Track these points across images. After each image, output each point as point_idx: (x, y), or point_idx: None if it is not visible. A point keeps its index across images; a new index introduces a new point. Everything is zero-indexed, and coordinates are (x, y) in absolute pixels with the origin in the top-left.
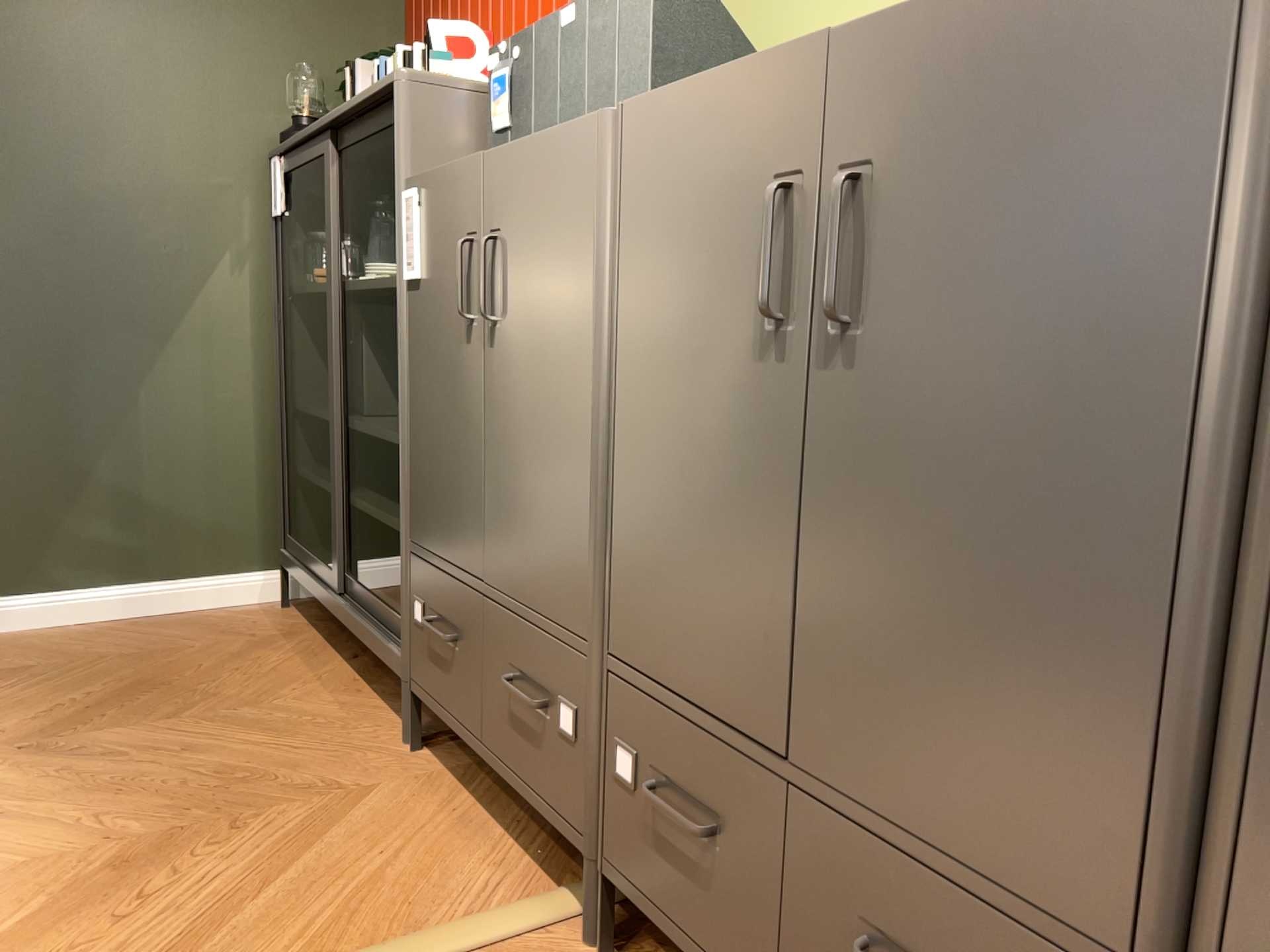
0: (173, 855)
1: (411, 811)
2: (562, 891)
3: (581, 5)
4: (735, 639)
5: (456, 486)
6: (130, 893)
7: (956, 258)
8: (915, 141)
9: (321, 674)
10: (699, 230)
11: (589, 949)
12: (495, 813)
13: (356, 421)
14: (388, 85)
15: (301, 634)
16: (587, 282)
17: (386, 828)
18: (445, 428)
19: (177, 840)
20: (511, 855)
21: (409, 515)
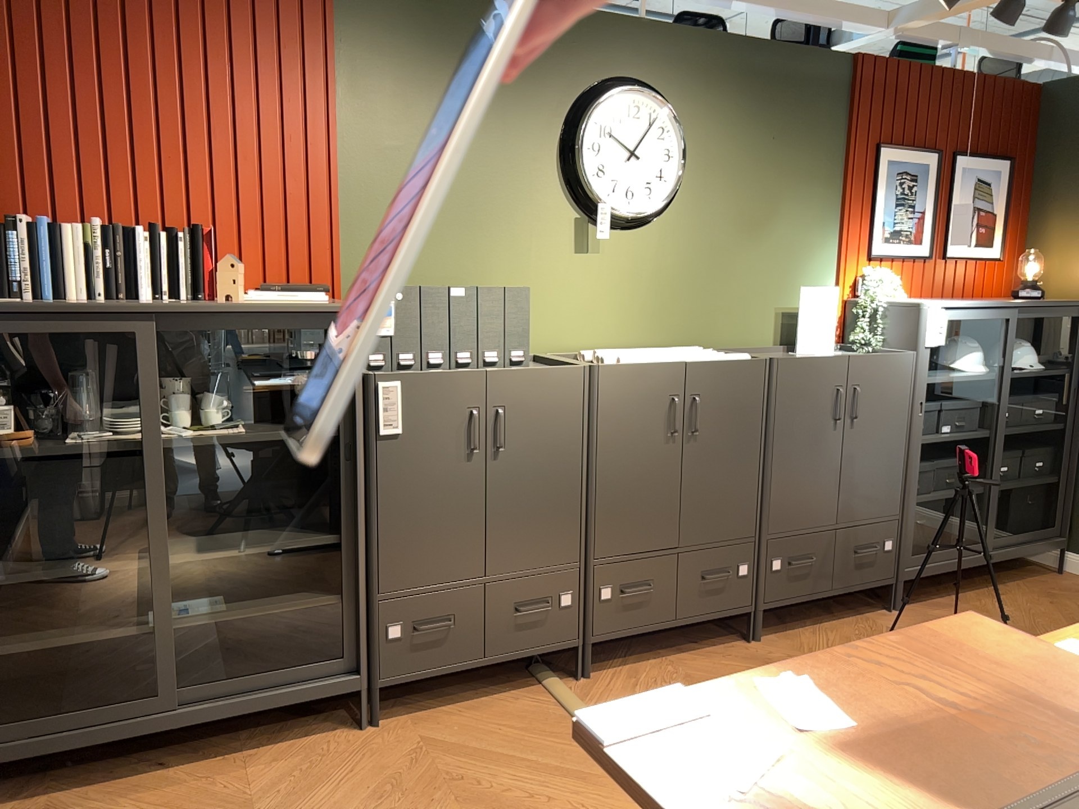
0: (485, 797)
1: (454, 724)
2: (544, 682)
3: (470, 287)
4: (659, 525)
5: (452, 539)
6: (522, 804)
7: (721, 416)
8: (711, 391)
9: (191, 776)
10: (641, 409)
11: (584, 678)
12: (464, 699)
13: (170, 555)
14: (338, 309)
15: (56, 800)
16: (577, 427)
17: (471, 730)
18: (437, 512)
19: (468, 799)
20: (506, 695)
21: (377, 578)
